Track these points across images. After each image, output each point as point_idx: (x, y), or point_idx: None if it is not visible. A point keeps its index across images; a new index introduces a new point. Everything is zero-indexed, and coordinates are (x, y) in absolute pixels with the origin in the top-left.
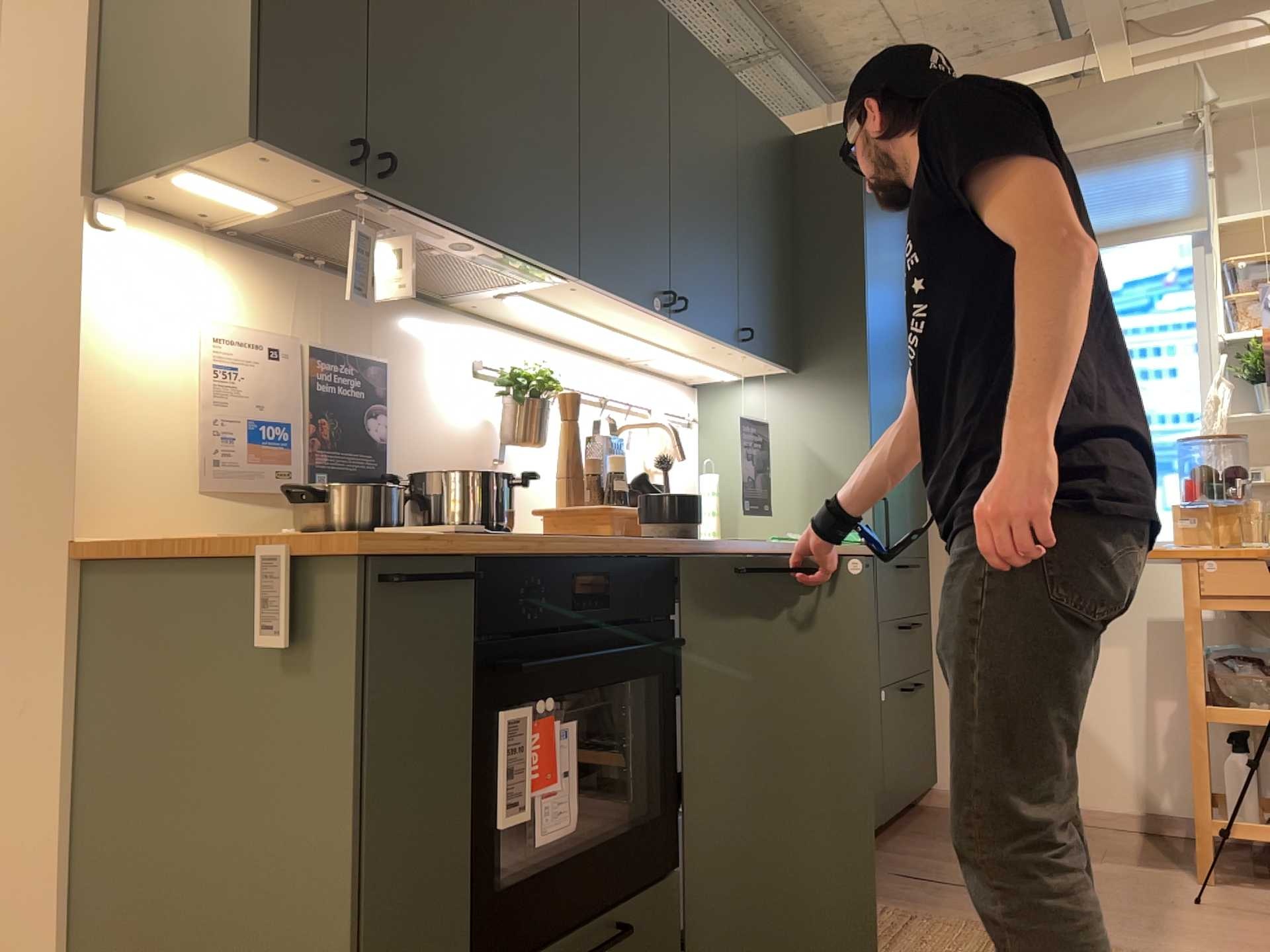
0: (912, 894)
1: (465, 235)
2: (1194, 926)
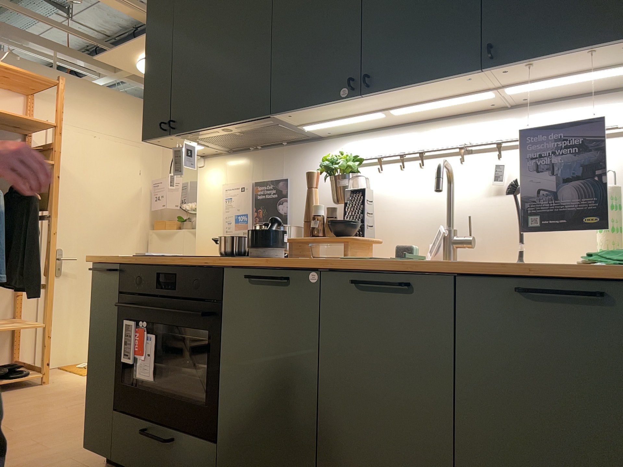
0: None
1: (214, 128)
2: None
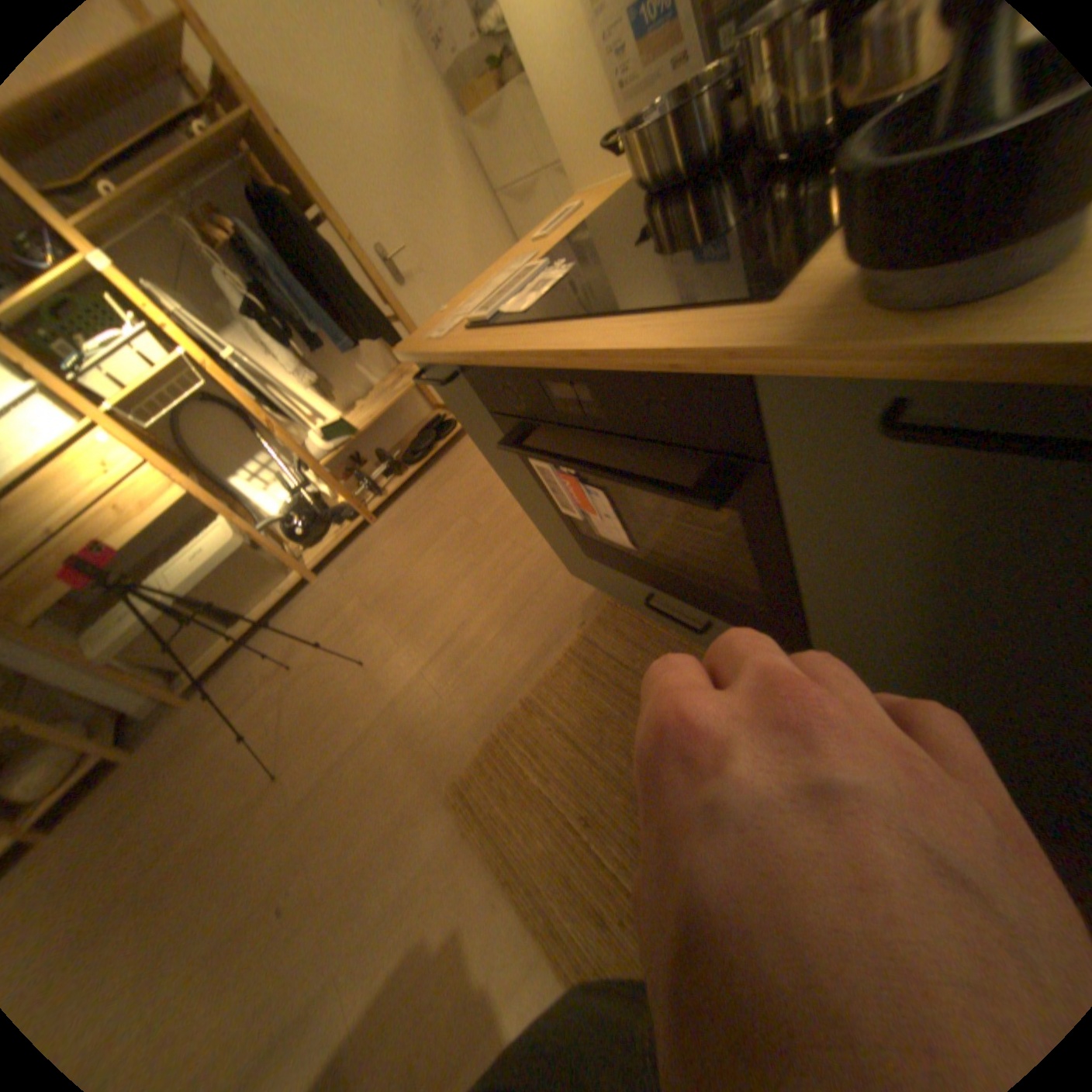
0: None
1: None
2: None
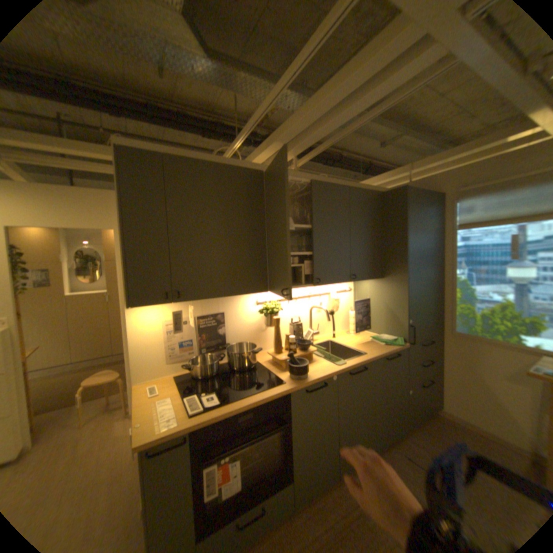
0: (406, 473)
1: (218, 297)
2: None
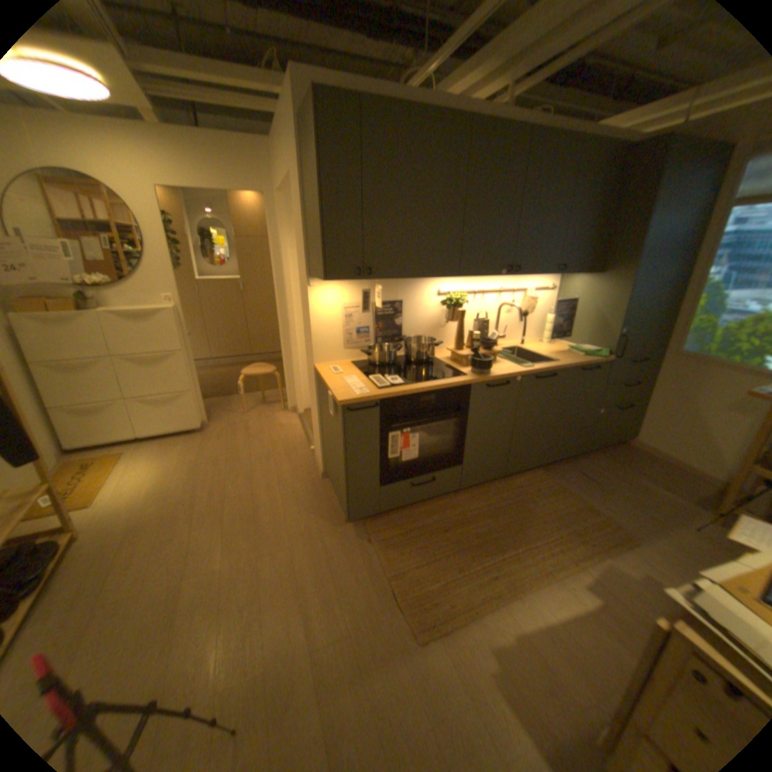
0: (575, 482)
1: (404, 279)
2: (679, 538)
